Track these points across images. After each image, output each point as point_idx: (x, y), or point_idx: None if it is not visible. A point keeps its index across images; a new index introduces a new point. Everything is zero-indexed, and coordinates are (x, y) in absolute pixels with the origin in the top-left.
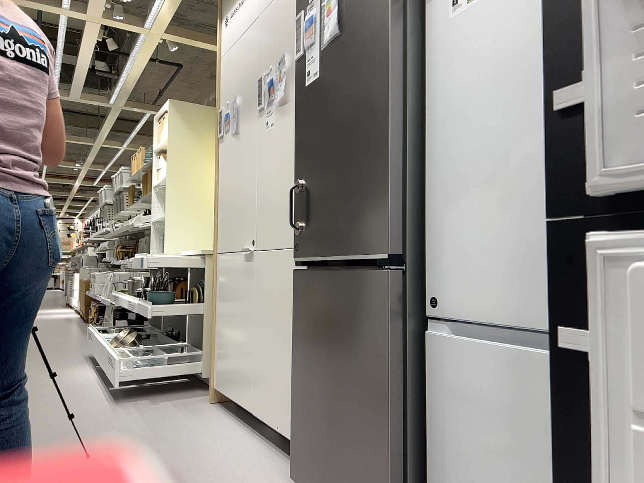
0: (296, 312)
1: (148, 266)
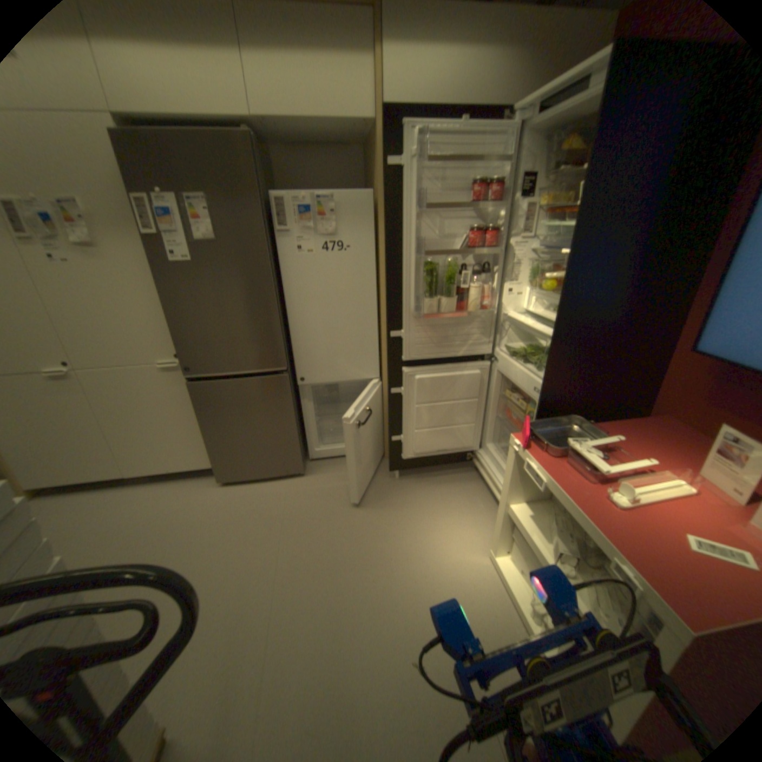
0: (198, 405)
1: None
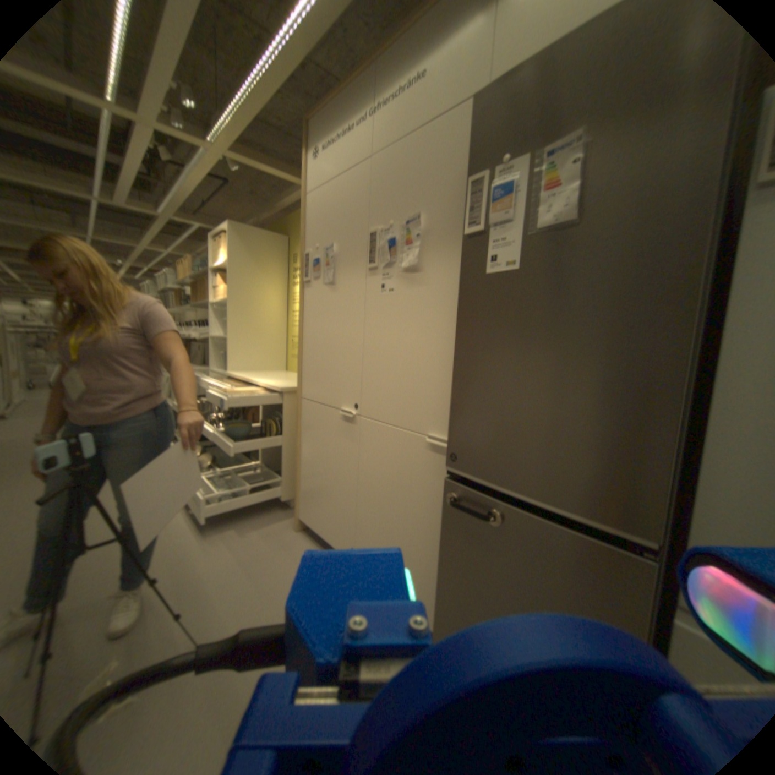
0: (448, 523)
1: (214, 387)
